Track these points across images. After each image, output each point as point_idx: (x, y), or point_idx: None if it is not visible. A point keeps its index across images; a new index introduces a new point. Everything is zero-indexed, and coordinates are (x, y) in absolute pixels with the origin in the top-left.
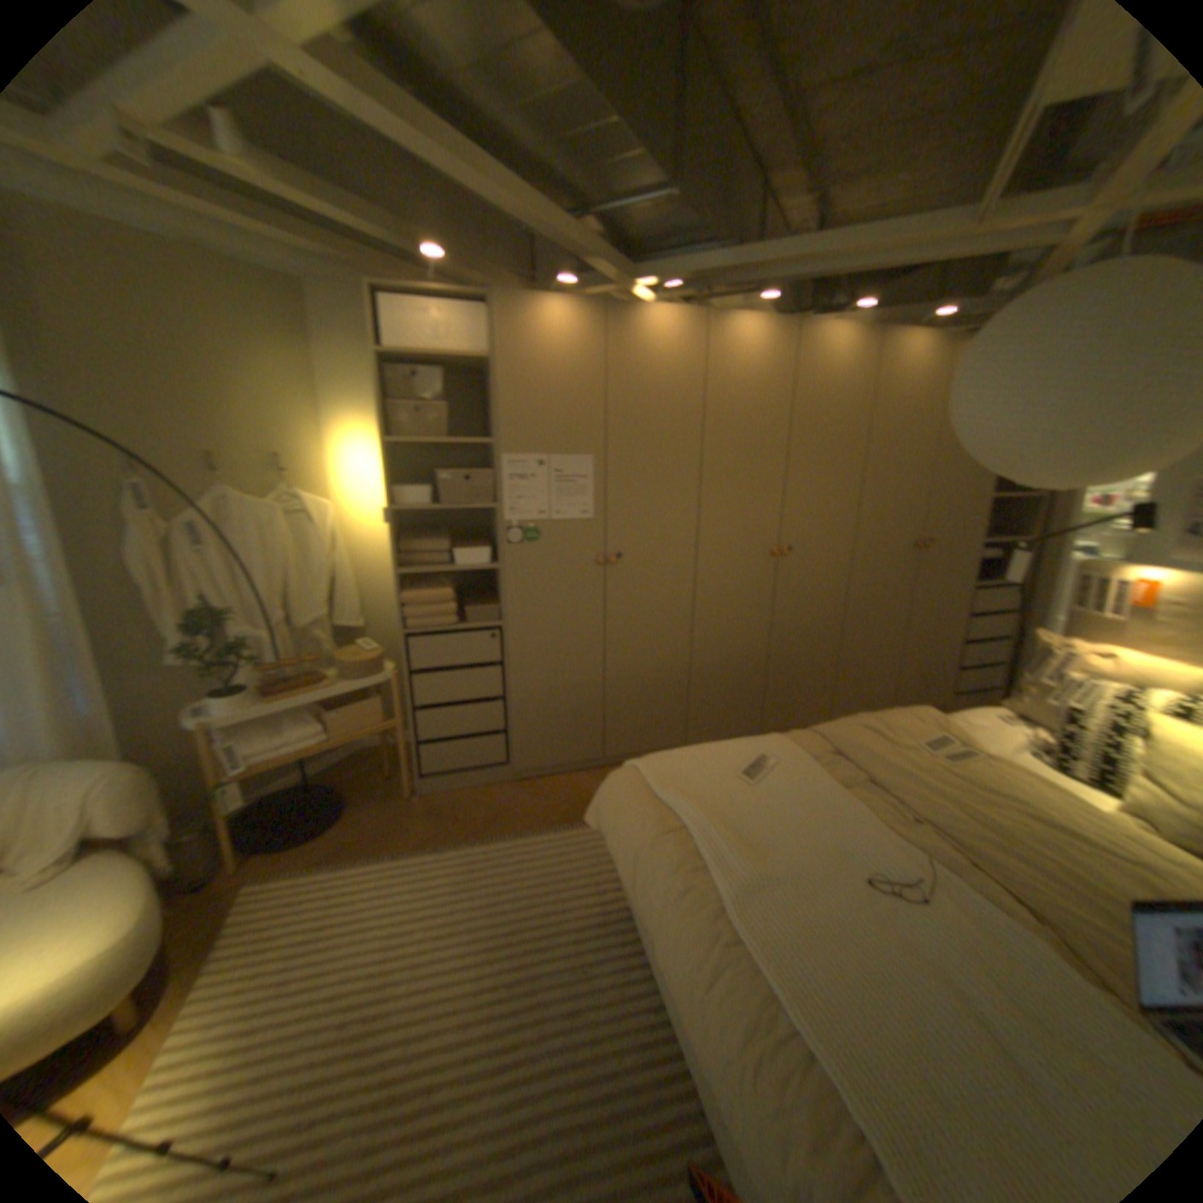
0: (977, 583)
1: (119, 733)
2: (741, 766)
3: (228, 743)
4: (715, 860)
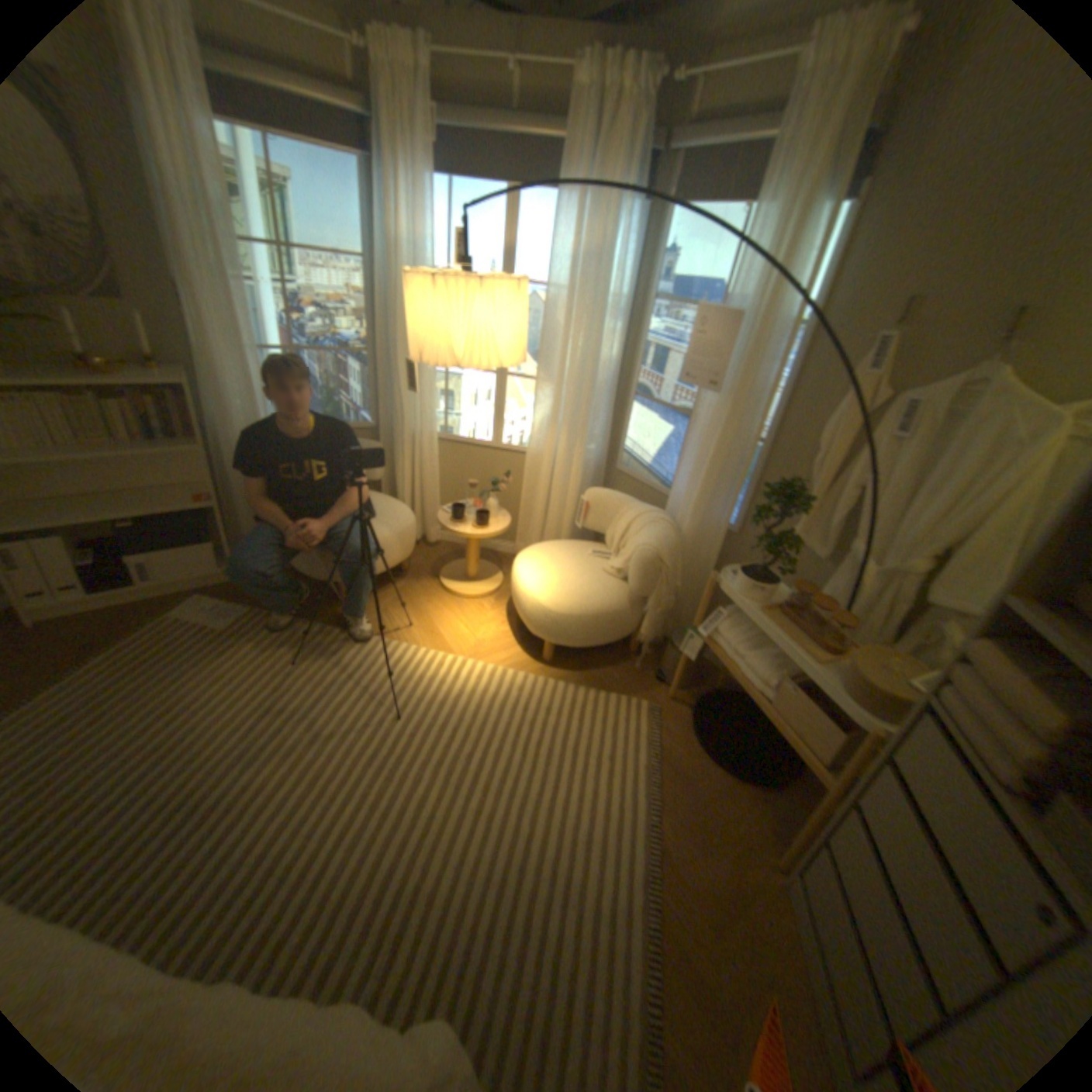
0: None
1: (720, 546)
2: None
3: (728, 611)
4: None
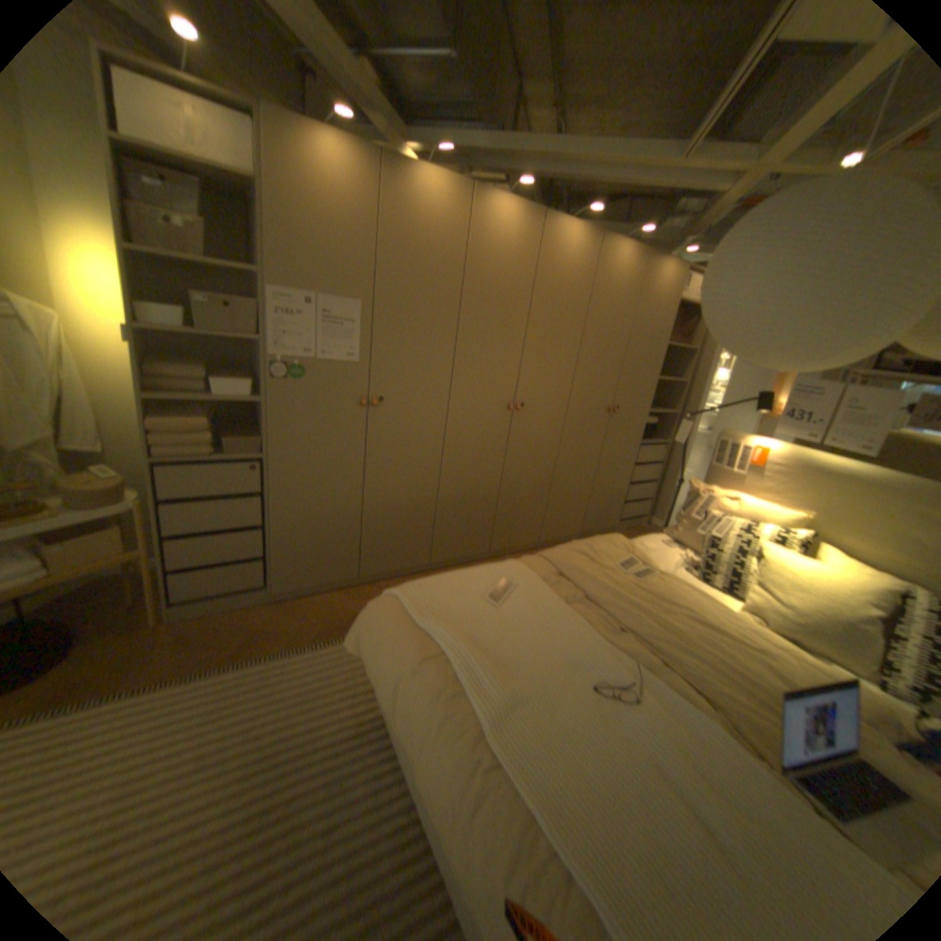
0: (641, 441)
1: None
2: (486, 589)
3: None
4: (470, 683)
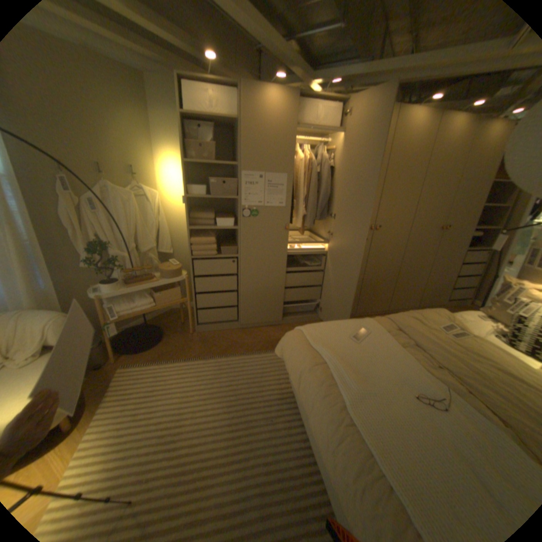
0: (468, 248)
1: (57, 298)
2: (352, 333)
3: (108, 305)
4: (340, 381)
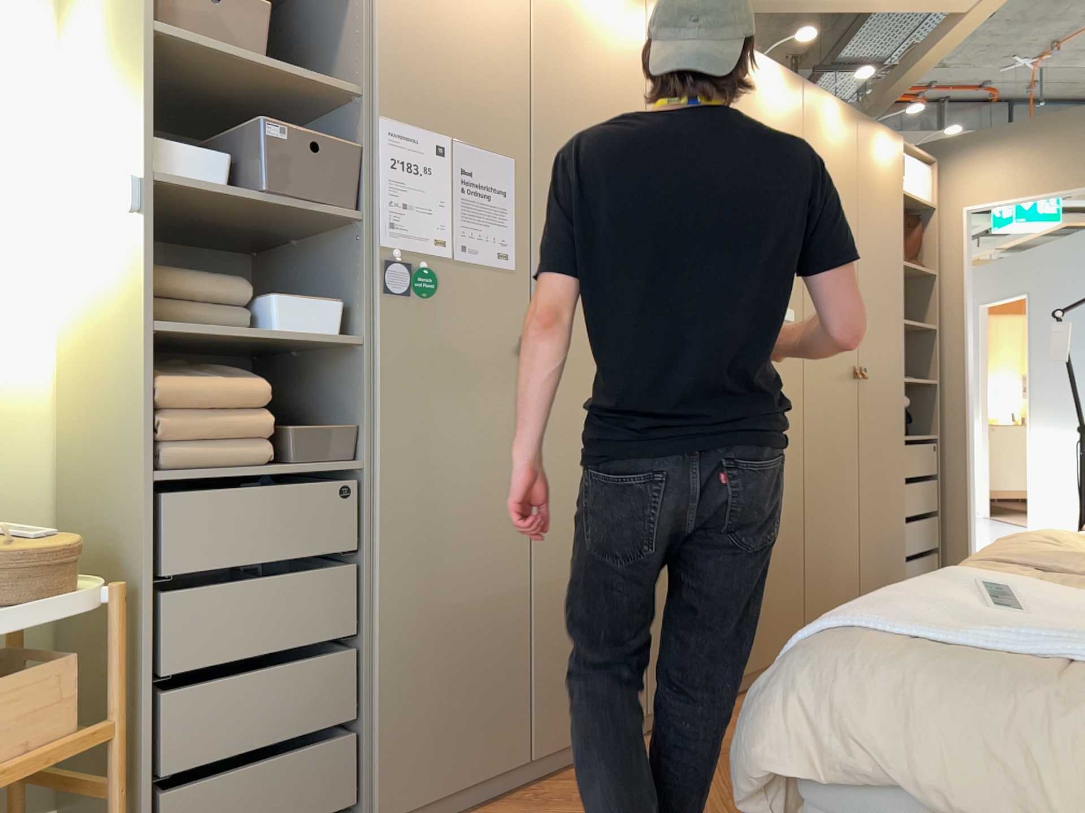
0: (900, 434)
1: None
2: (978, 601)
3: None
4: None
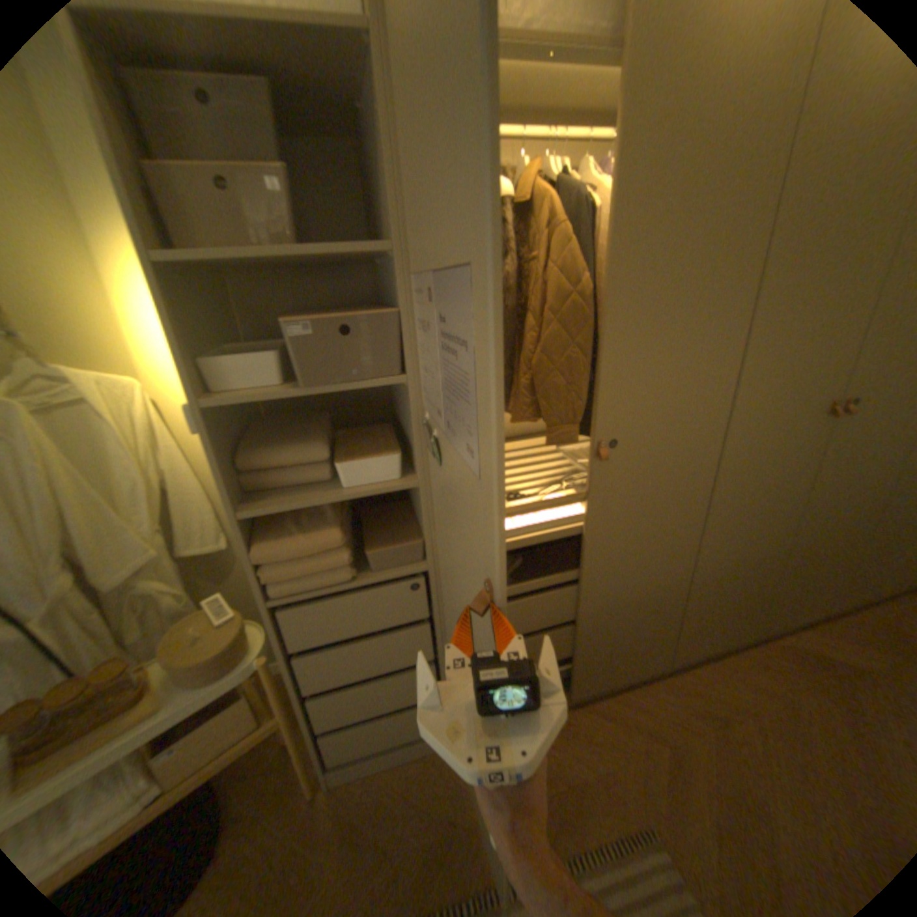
0: None
1: None
2: None
3: None
4: None
